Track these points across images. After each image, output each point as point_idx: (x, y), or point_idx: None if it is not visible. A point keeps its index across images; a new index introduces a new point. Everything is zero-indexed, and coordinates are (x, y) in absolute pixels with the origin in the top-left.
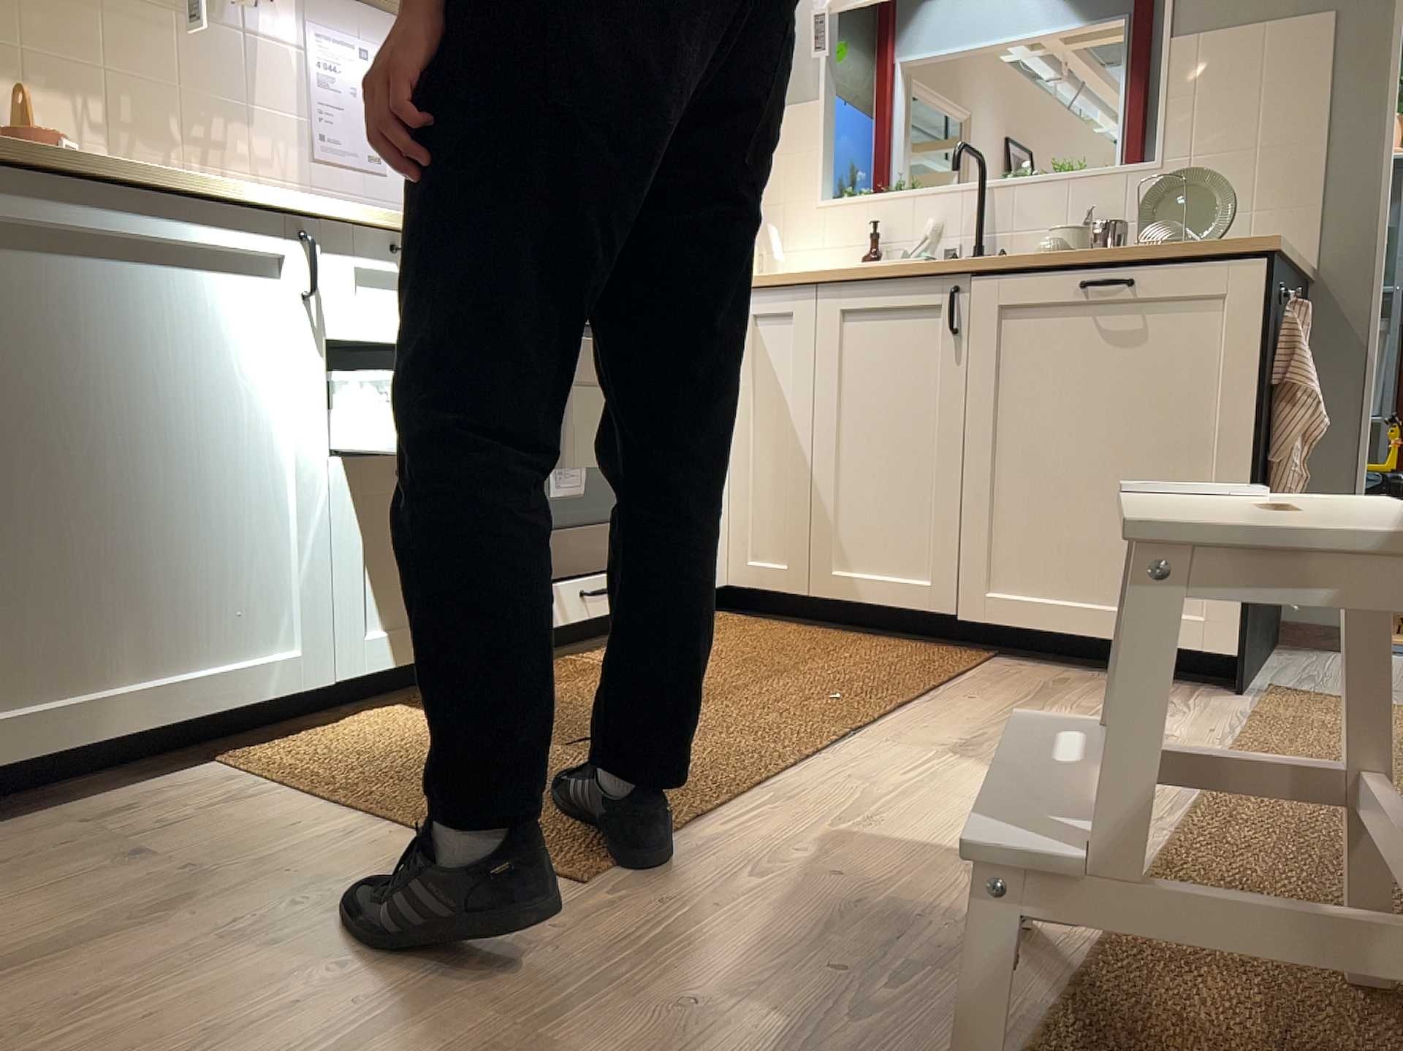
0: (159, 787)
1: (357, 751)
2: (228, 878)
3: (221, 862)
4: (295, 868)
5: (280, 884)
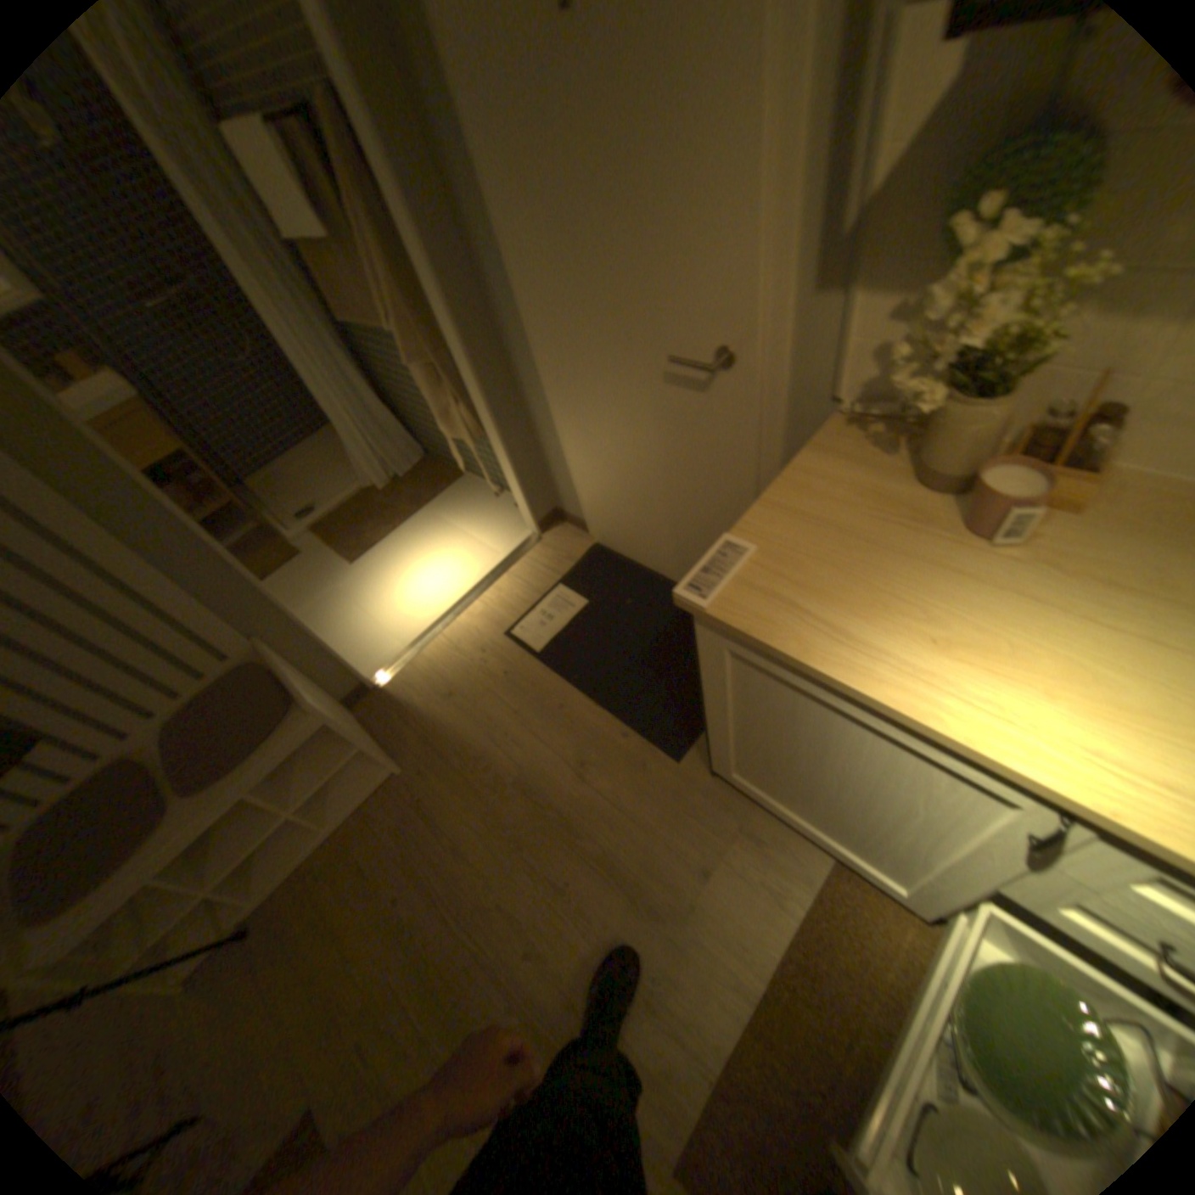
0: (782, 850)
1: (866, 963)
2: (686, 935)
3: (702, 925)
4: (690, 972)
5: (680, 966)
